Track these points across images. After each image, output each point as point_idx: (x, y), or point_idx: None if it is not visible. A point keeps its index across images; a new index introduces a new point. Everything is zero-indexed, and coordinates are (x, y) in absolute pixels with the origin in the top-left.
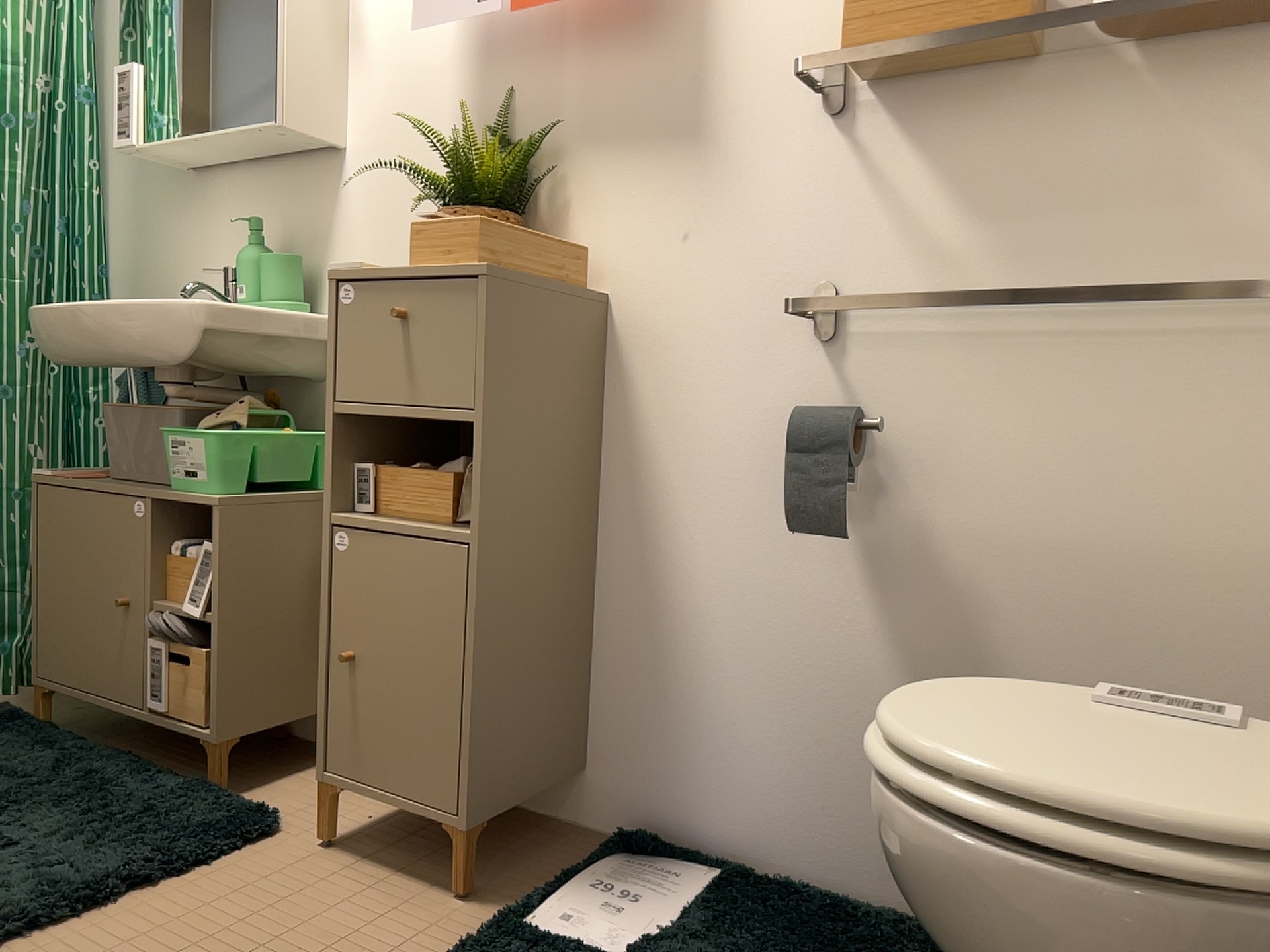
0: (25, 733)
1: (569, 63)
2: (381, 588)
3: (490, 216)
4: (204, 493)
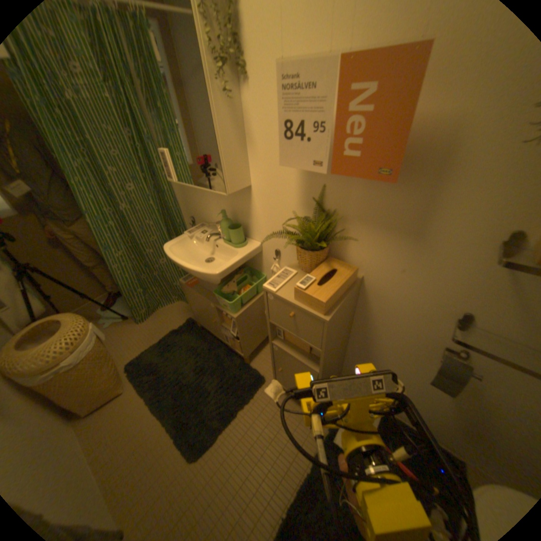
0: (195, 336)
1: (355, 178)
2: (287, 363)
3: (316, 247)
4: (227, 311)
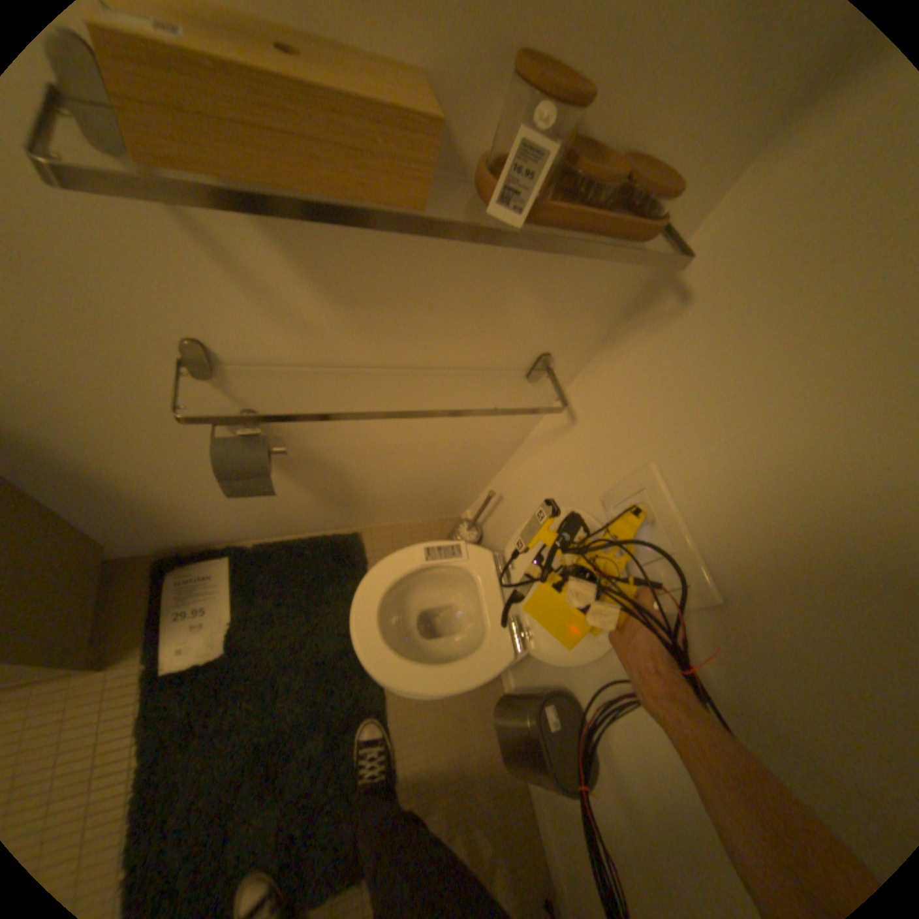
0: None
1: None
2: None
3: None
4: None
